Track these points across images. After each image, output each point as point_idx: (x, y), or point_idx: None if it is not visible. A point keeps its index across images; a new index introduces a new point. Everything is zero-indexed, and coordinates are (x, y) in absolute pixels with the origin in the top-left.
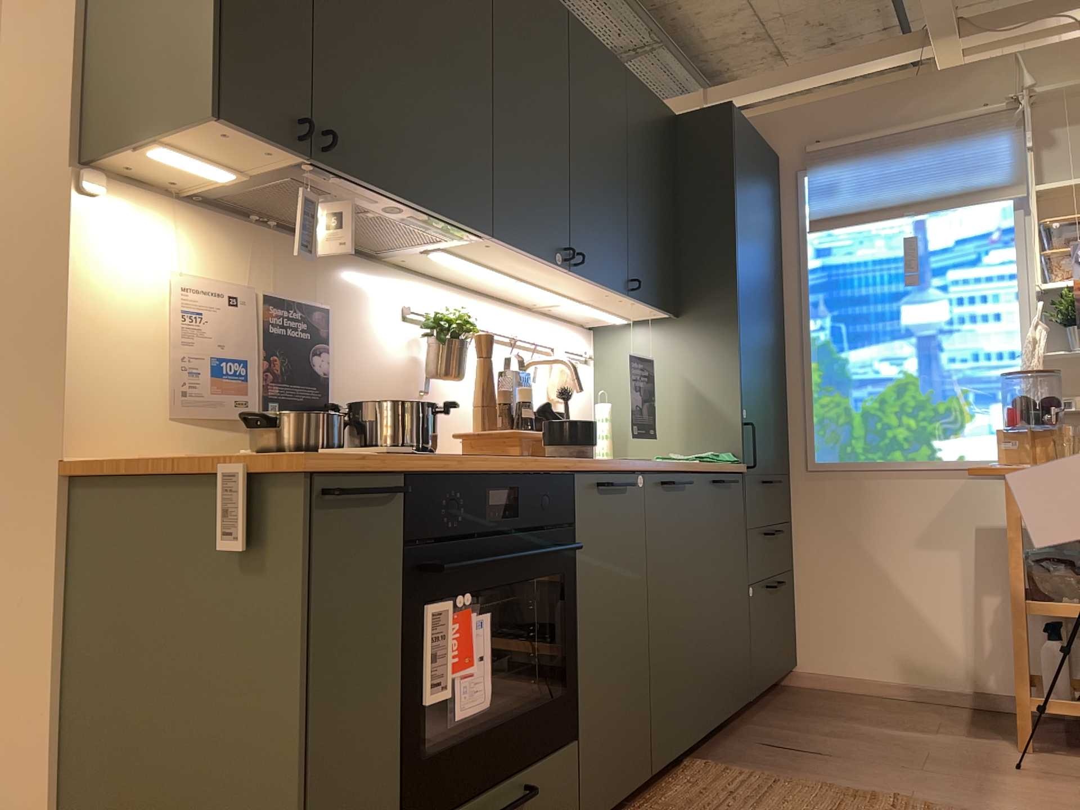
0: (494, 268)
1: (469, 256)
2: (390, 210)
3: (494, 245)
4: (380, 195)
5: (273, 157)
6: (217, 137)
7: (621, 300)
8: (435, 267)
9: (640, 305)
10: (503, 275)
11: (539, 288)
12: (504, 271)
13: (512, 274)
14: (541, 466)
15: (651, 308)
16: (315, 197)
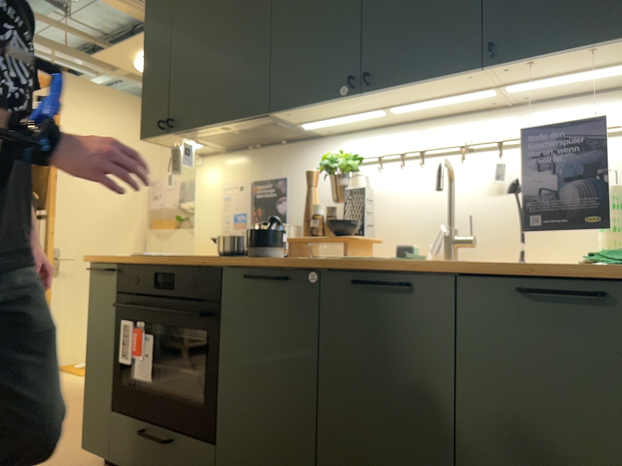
0: (348, 115)
1: (320, 118)
2: (228, 129)
3: (291, 112)
4: (206, 129)
5: (174, 137)
6: (159, 141)
7: (511, 71)
8: (353, 125)
9: (557, 59)
10: (364, 114)
11: (417, 105)
12: (359, 113)
13: (368, 111)
14: (196, 262)
15: (580, 52)
16: (179, 147)
